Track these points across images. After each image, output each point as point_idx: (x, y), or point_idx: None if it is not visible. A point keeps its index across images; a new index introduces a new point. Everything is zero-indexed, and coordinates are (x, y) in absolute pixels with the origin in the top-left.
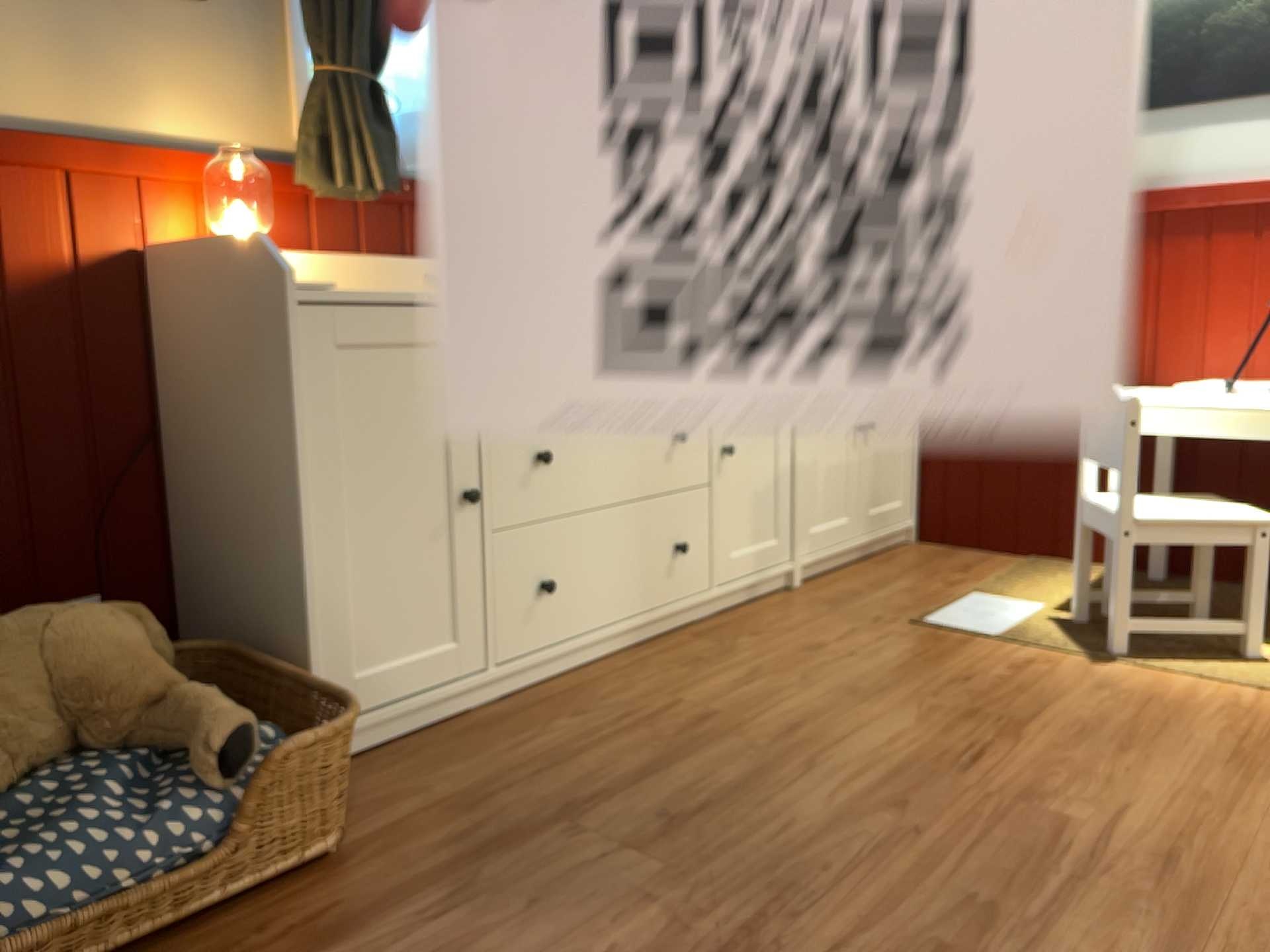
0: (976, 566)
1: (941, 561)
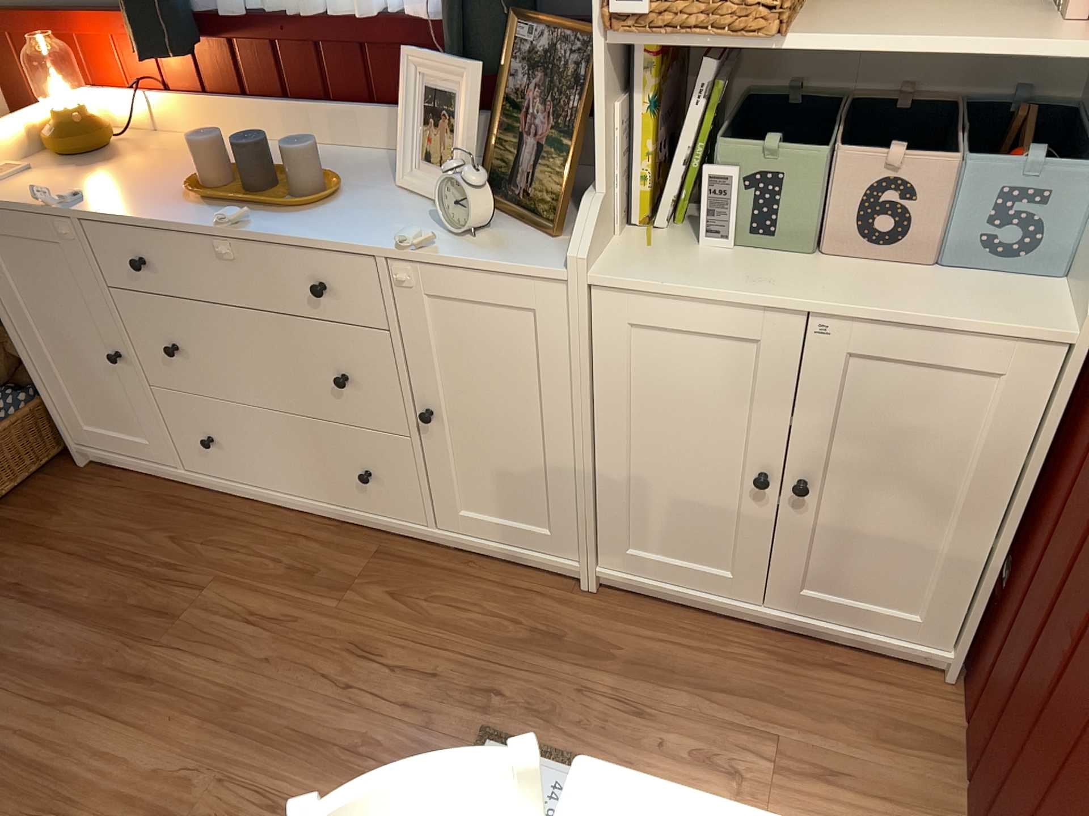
0: (837, 781)
1: (839, 729)
